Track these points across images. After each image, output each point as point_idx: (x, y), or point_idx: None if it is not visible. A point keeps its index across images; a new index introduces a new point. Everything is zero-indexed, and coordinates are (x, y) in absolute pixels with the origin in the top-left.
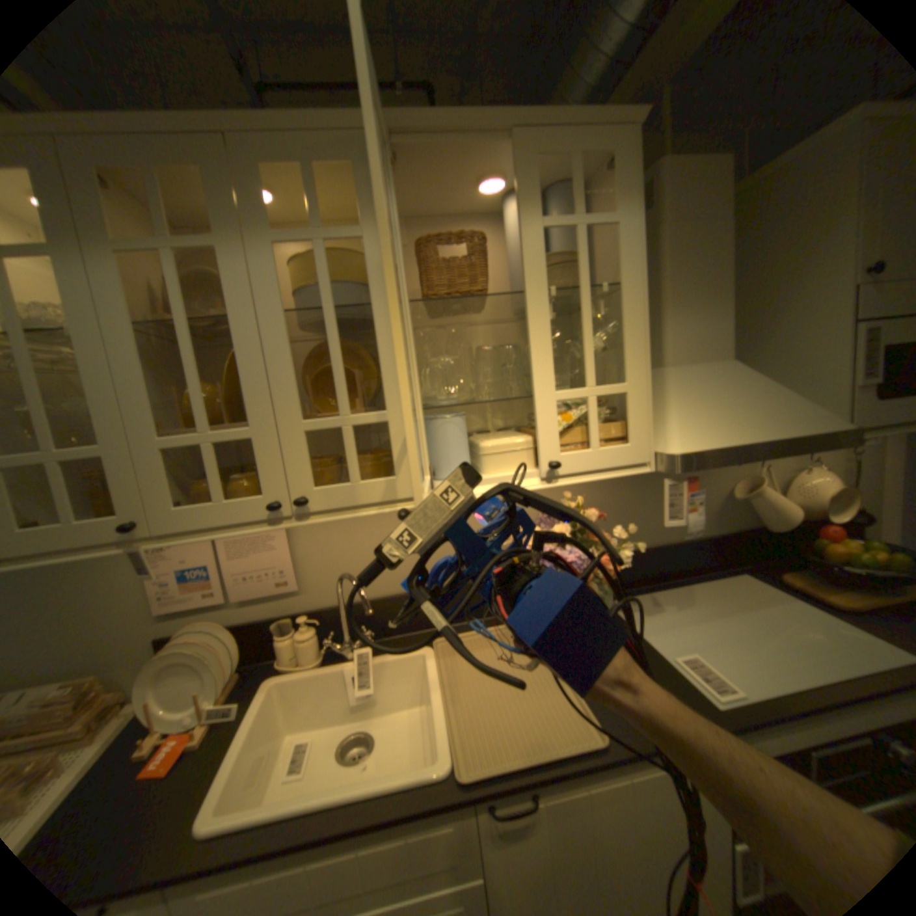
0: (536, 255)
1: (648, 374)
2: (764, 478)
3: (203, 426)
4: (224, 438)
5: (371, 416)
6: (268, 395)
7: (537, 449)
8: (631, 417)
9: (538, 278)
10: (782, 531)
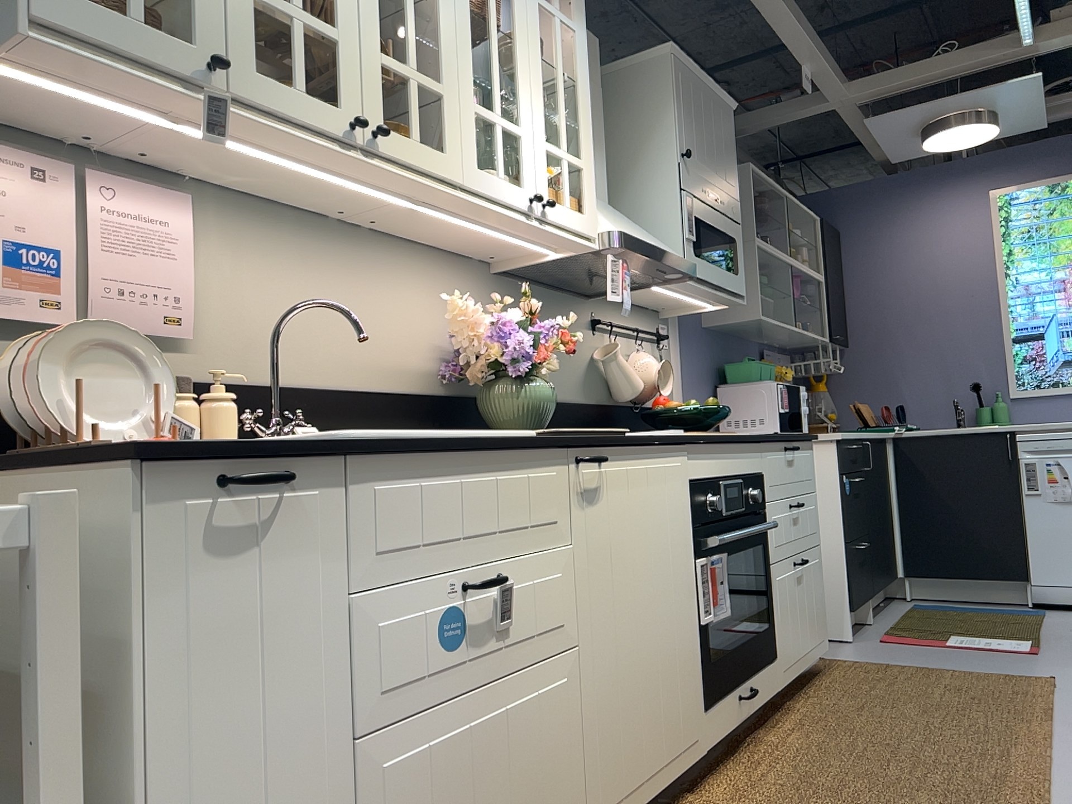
0: (535, 23)
1: (593, 162)
2: (612, 353)
3: (297, 1)
4: (314, 26)
5: (431, 82)
6: (356, 8)
7: (536, 185)
8: (586, 192)
9: (536, 41)
10: (633, 397)
